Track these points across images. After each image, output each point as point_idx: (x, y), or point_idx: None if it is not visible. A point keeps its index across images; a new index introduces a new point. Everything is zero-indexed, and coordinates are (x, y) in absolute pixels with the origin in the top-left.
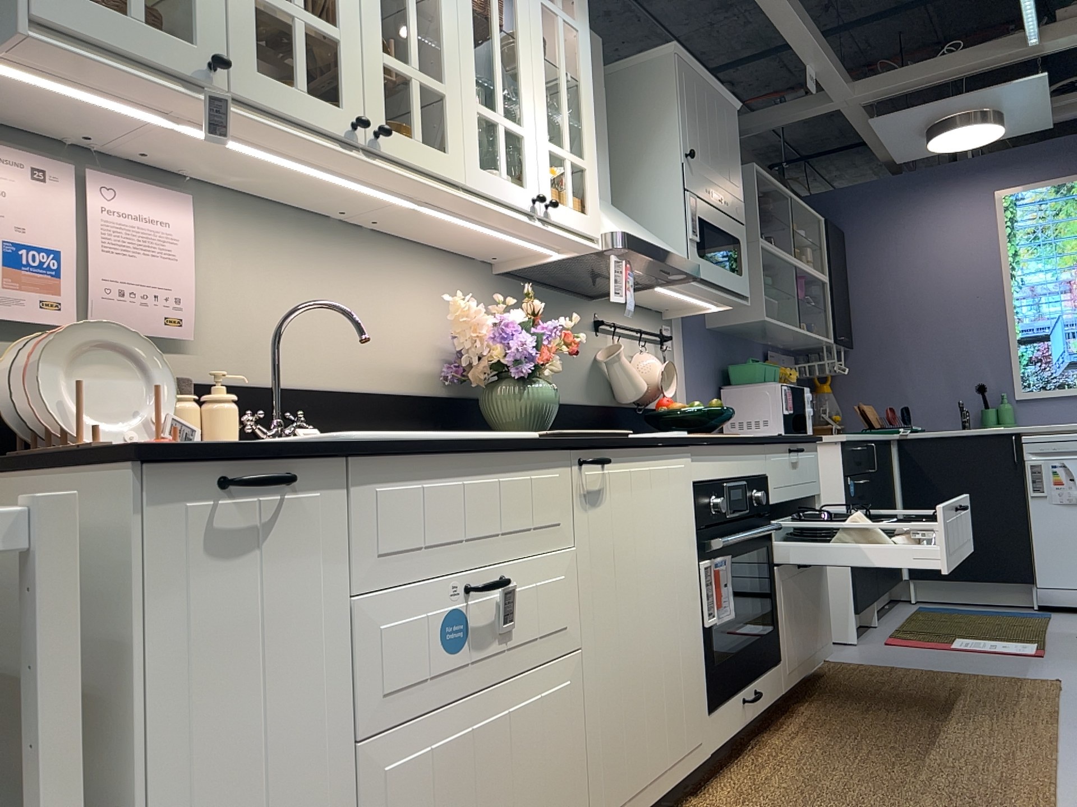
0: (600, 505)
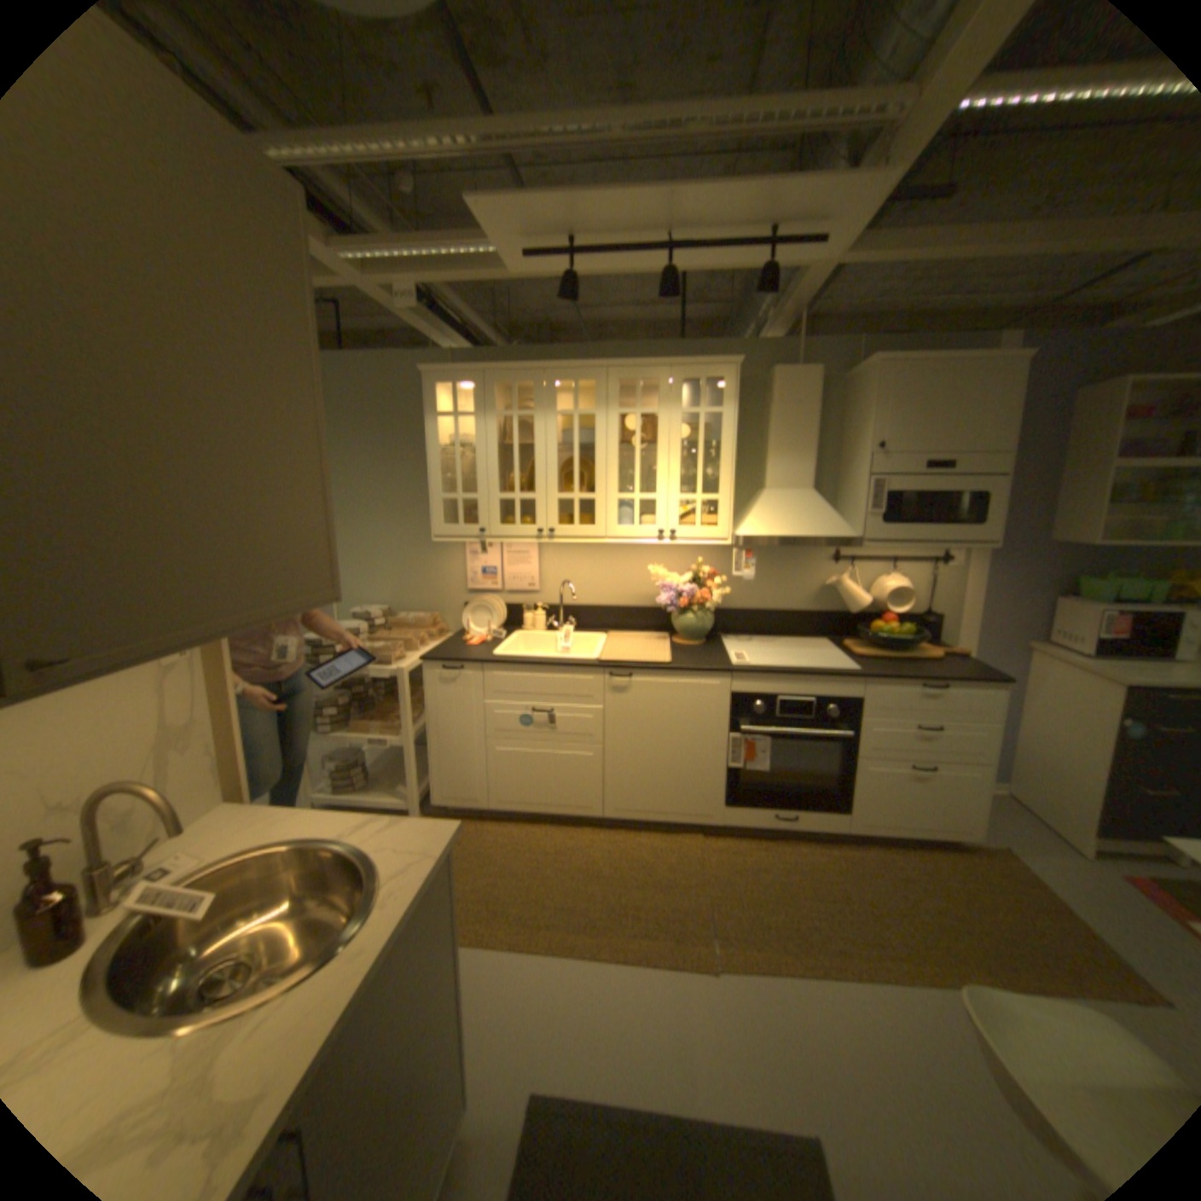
0: (626, 693)
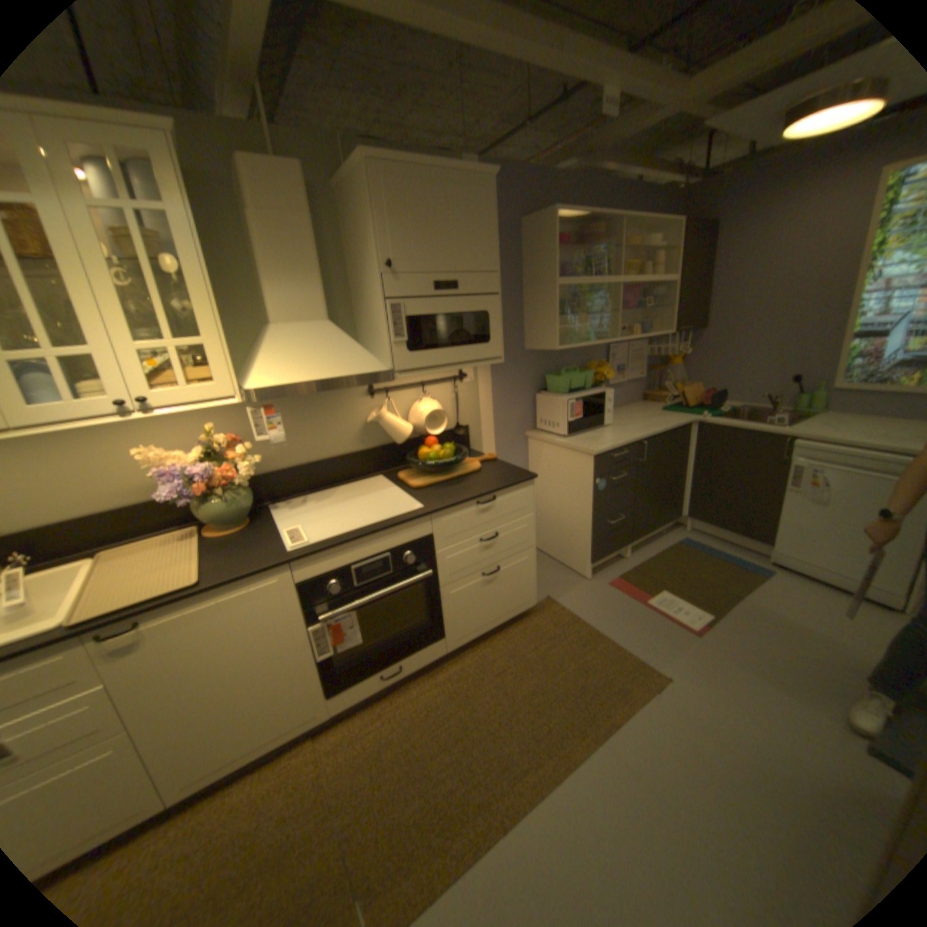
0: (136, 650)
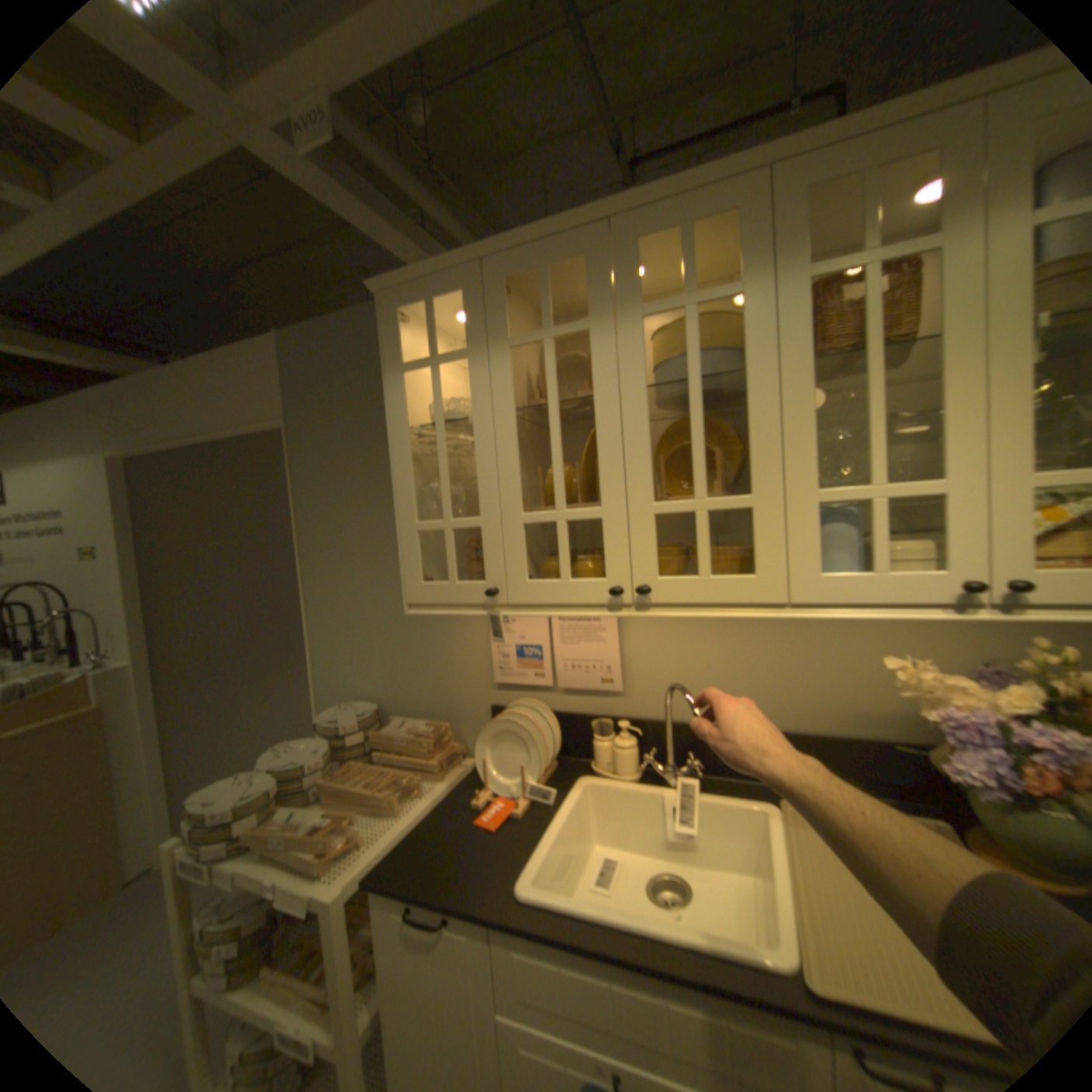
0: None
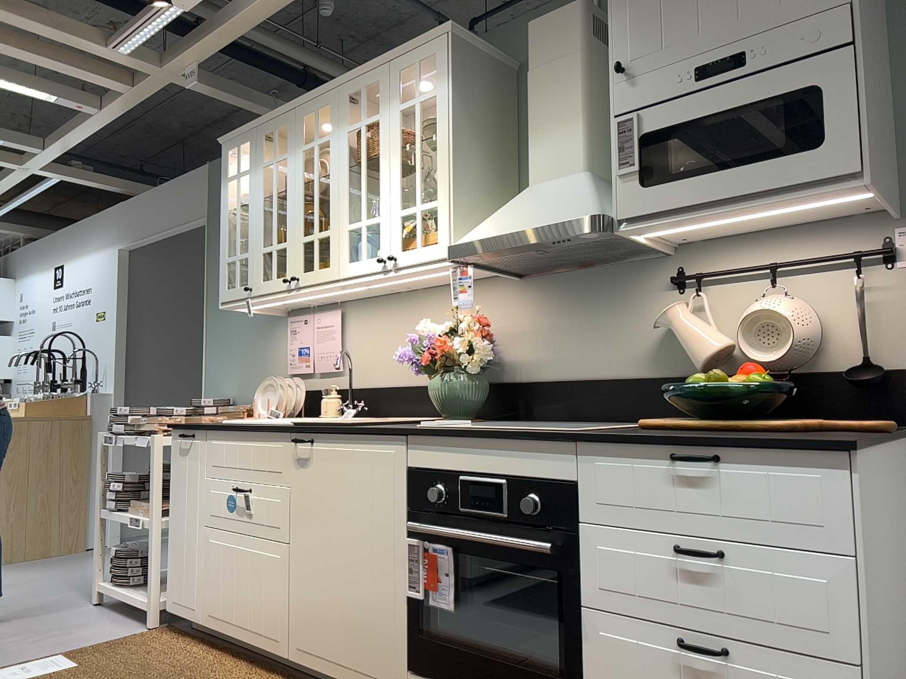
0: (306, 467)
